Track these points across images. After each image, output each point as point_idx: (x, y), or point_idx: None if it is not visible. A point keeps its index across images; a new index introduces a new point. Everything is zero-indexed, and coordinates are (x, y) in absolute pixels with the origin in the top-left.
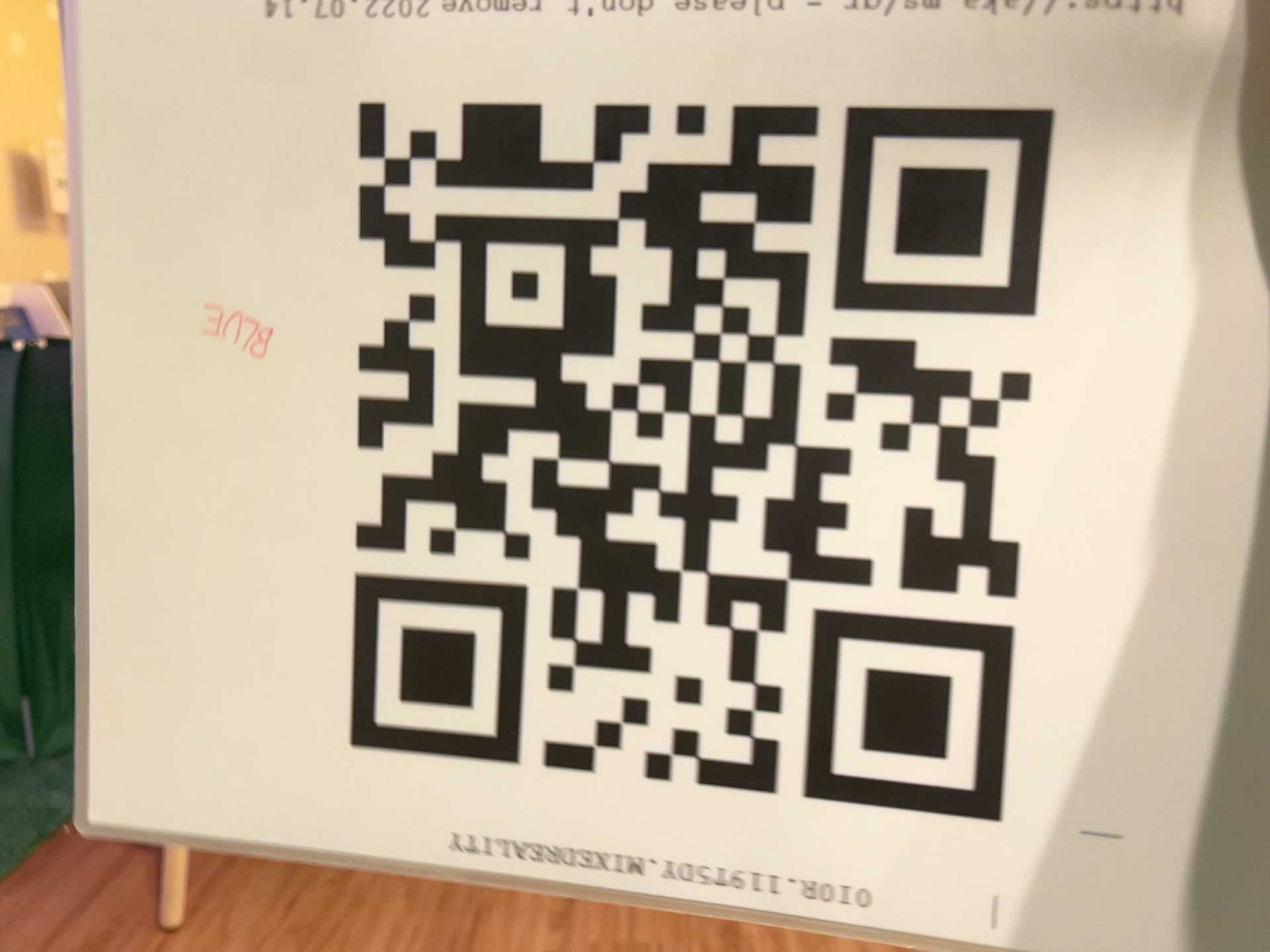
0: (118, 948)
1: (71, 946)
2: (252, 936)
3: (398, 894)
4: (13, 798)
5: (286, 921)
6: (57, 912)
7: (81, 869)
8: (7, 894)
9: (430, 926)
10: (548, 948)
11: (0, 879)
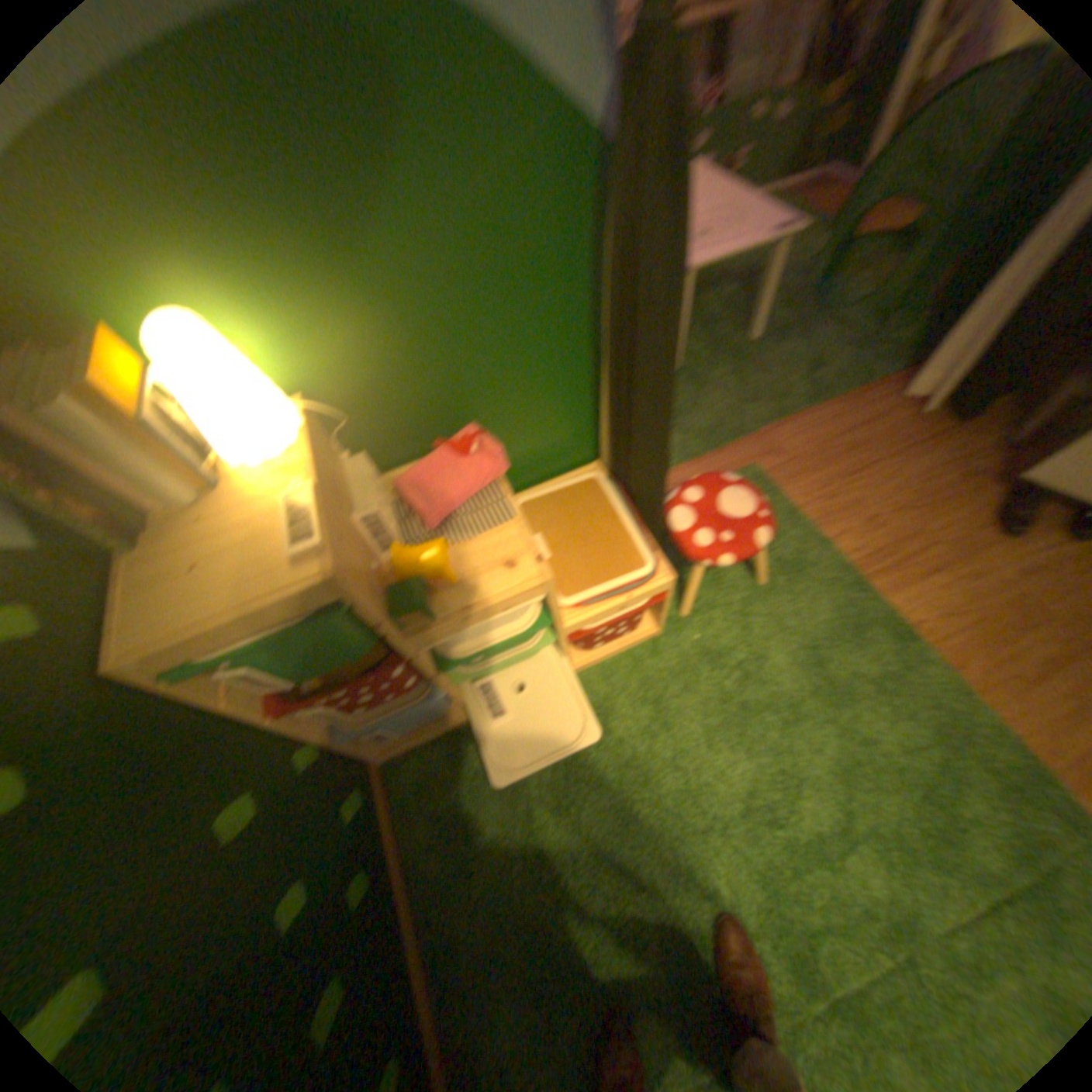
0: (864, 455)
1: (851, 443)
2: (908, 485)
3: (974, 510)
4: (865, 359)
5: (924, 488)
6: (854, 425)
7: (870, 411)
8: (843, 406)
9: (974, 533)
10: (1012, 580)
11: (844, 397)
